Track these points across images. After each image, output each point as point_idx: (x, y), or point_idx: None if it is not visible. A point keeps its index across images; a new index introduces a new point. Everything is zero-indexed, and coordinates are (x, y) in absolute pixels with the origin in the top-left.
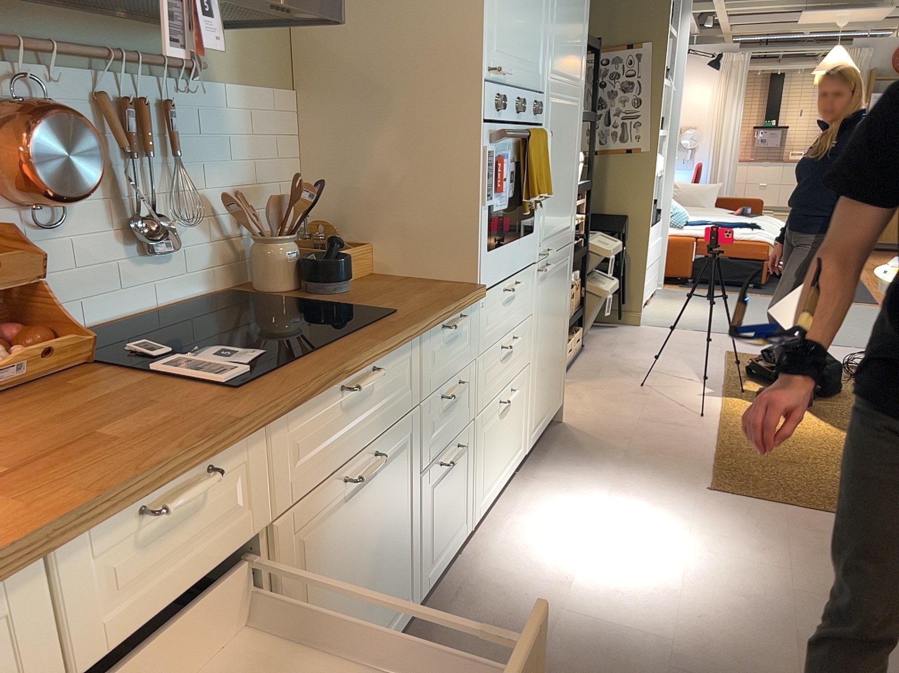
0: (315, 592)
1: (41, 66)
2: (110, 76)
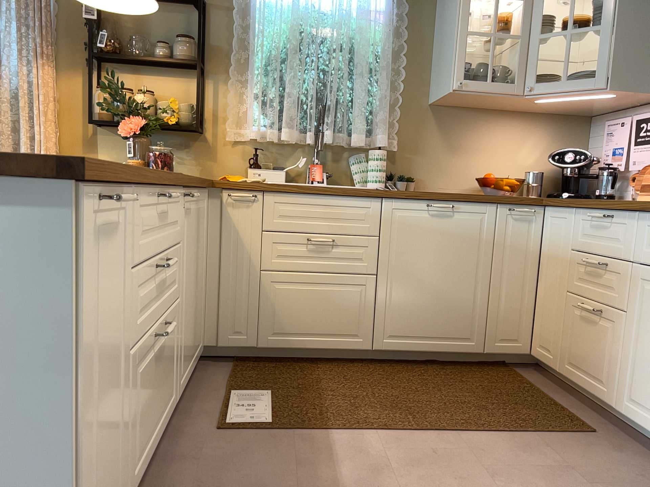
0: (649, 327)
1: None
2: None
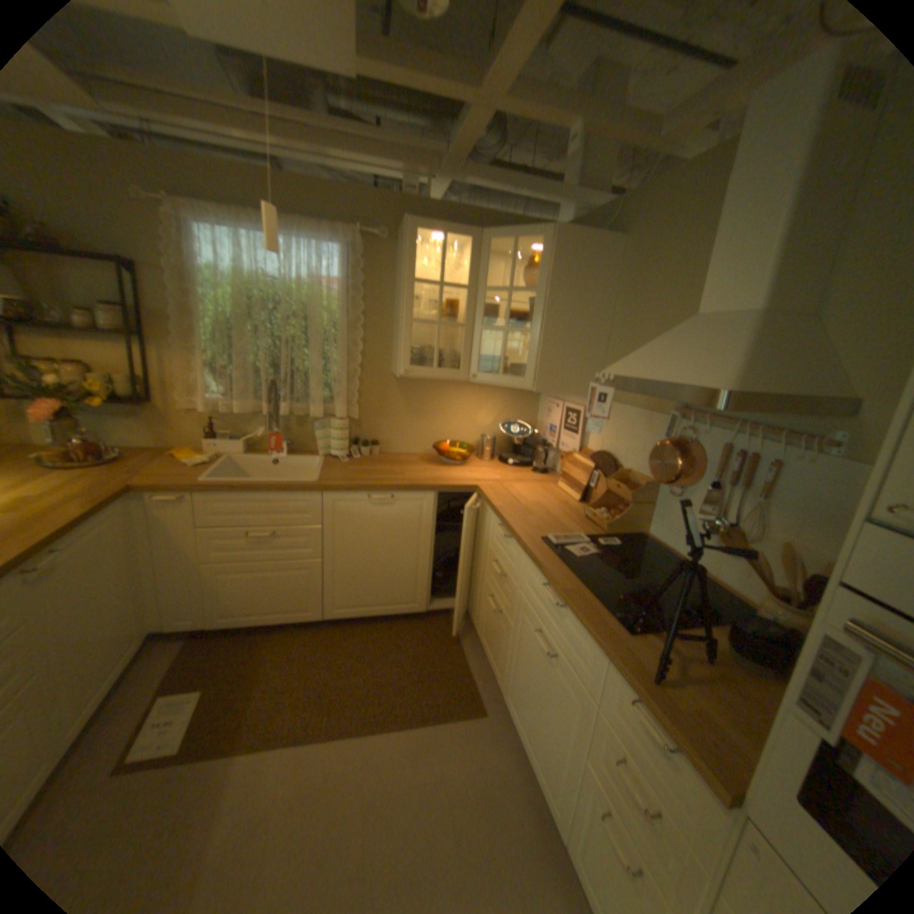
0: (522, 651)
1: (706, 426)
2: (740, 437)
